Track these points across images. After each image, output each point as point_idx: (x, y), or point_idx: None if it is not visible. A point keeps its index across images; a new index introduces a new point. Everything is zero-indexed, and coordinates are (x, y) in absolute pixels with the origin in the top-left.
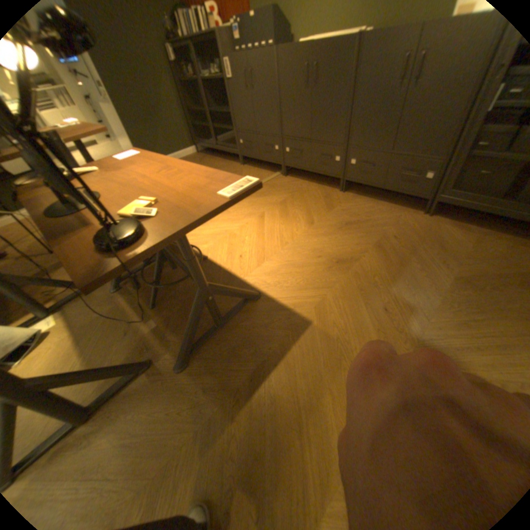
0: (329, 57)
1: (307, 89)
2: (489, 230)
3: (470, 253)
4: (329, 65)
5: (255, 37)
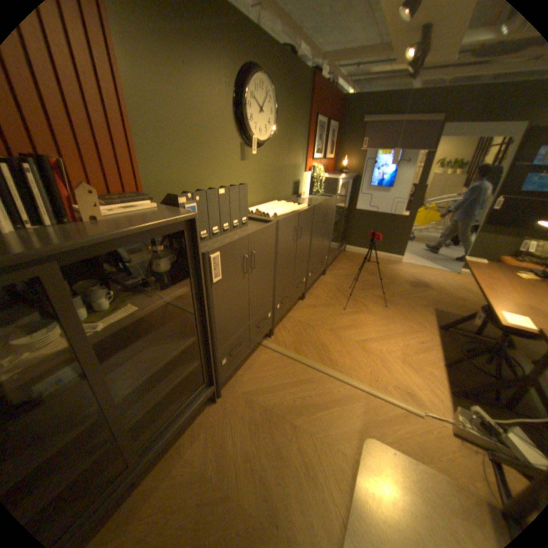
0: (305, 221)
1: (295, 246)
2: (330, 266)
3: (351, 272)
4: (305, 226)
5: (225, 217)
